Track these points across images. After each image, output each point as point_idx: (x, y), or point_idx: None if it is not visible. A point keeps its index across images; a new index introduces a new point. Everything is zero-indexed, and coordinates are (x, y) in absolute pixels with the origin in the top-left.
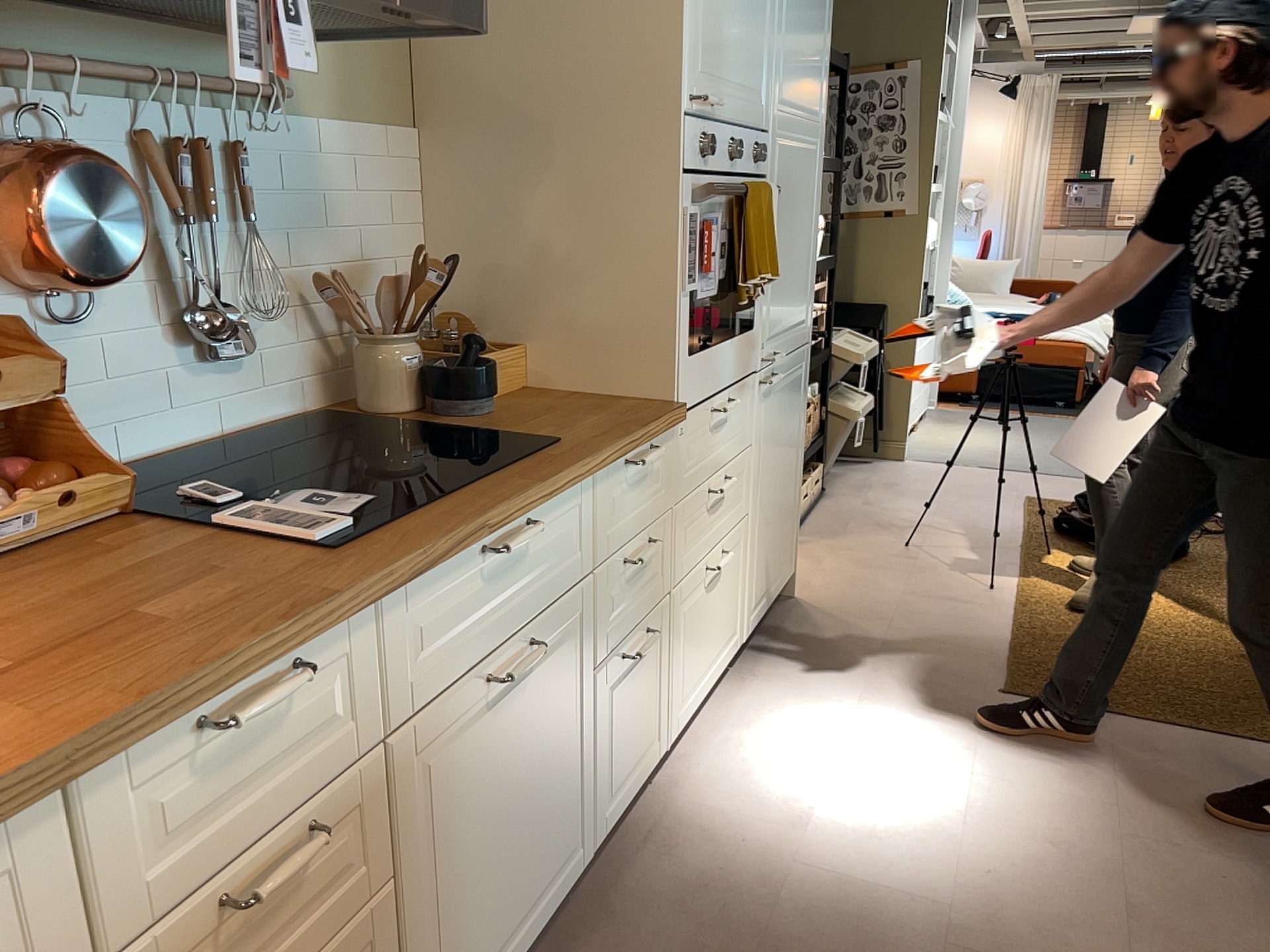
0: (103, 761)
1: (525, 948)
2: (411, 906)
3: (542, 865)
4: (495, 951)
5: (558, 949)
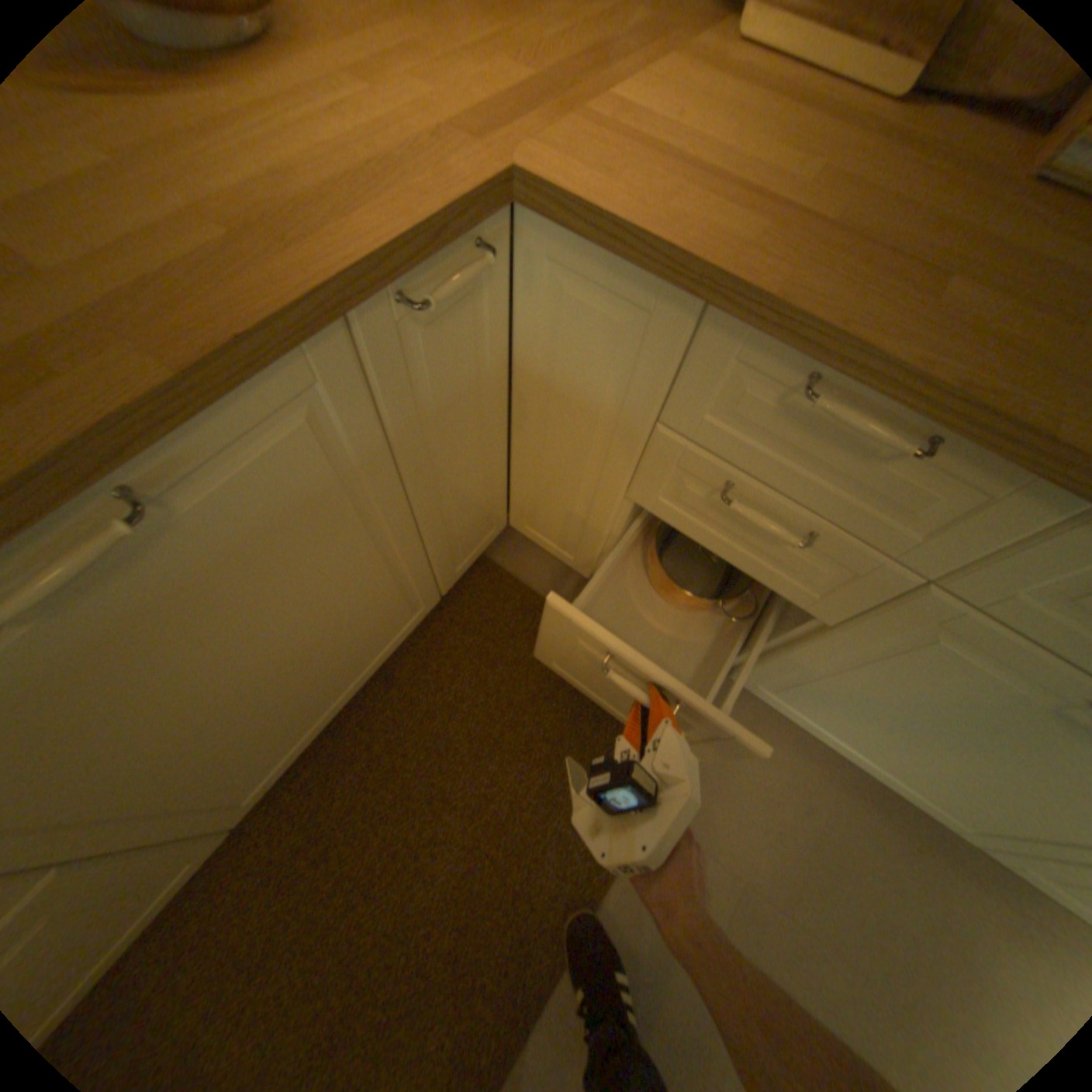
0: (741, 314)
1: (866, 770)
2: (831, 655)
3: (937, 790)
4: (847, 741)
5: (881, 803)
